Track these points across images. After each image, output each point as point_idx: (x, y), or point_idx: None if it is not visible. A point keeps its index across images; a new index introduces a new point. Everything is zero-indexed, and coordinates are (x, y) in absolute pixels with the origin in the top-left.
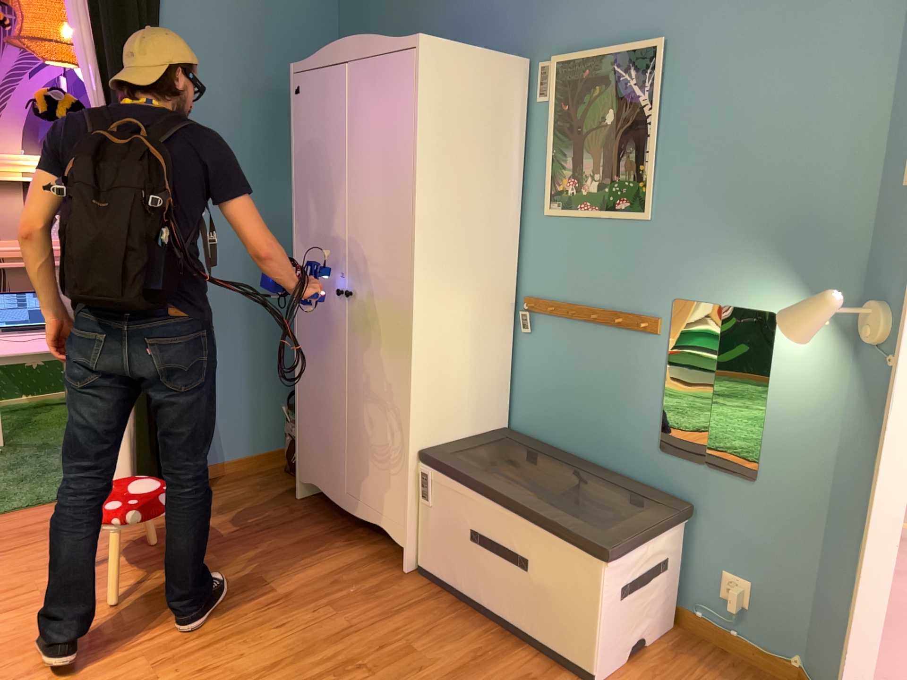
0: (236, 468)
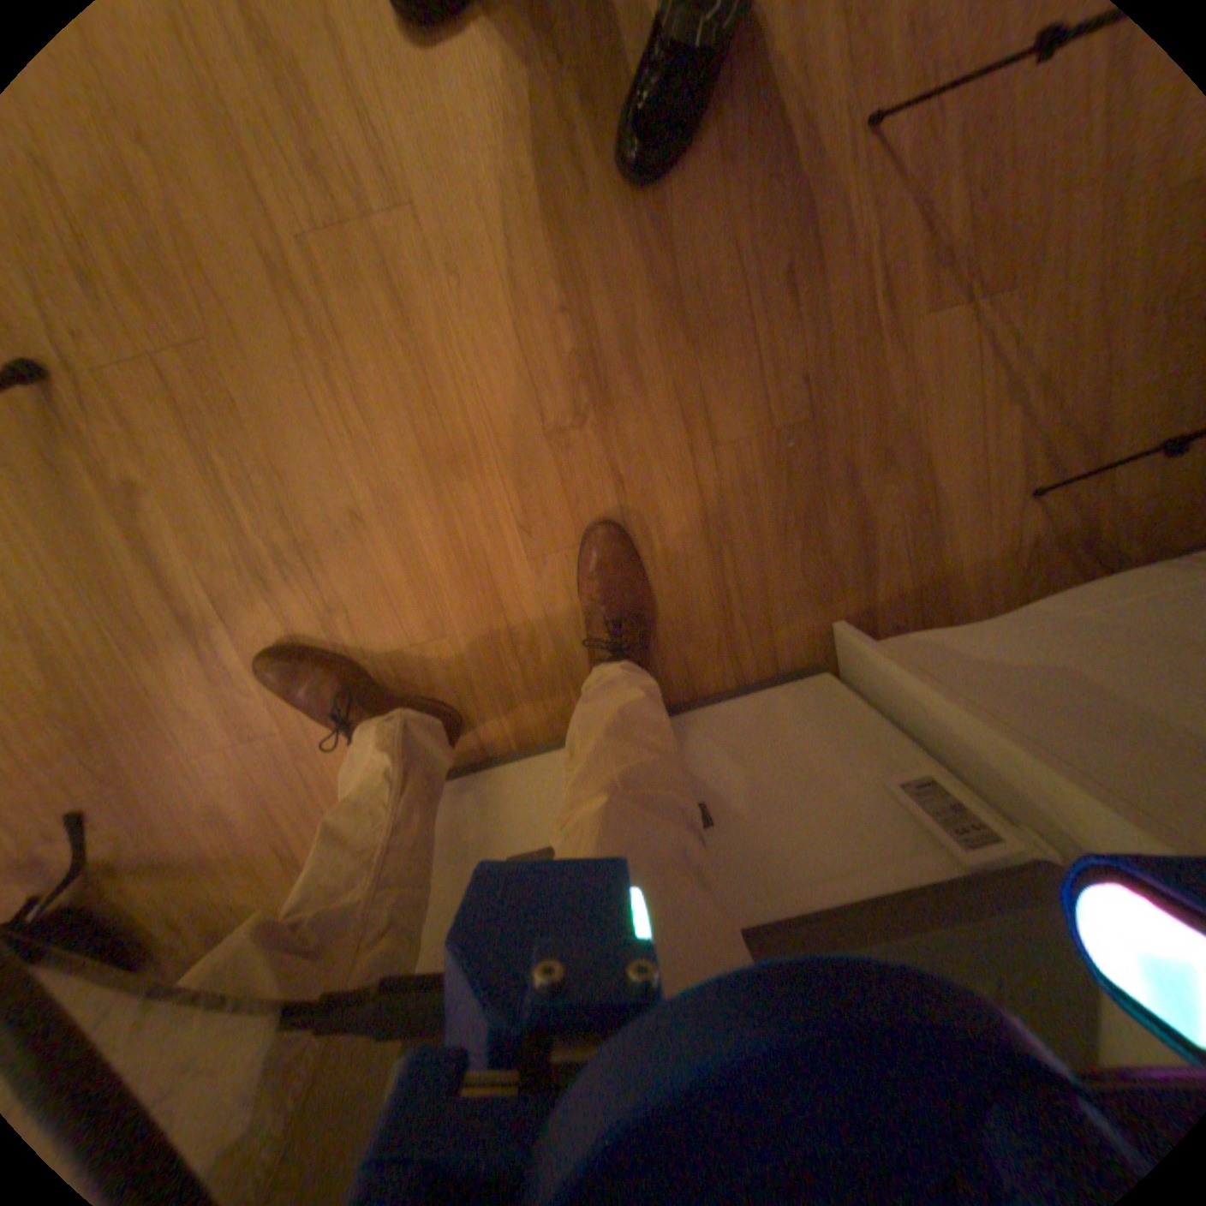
0: None
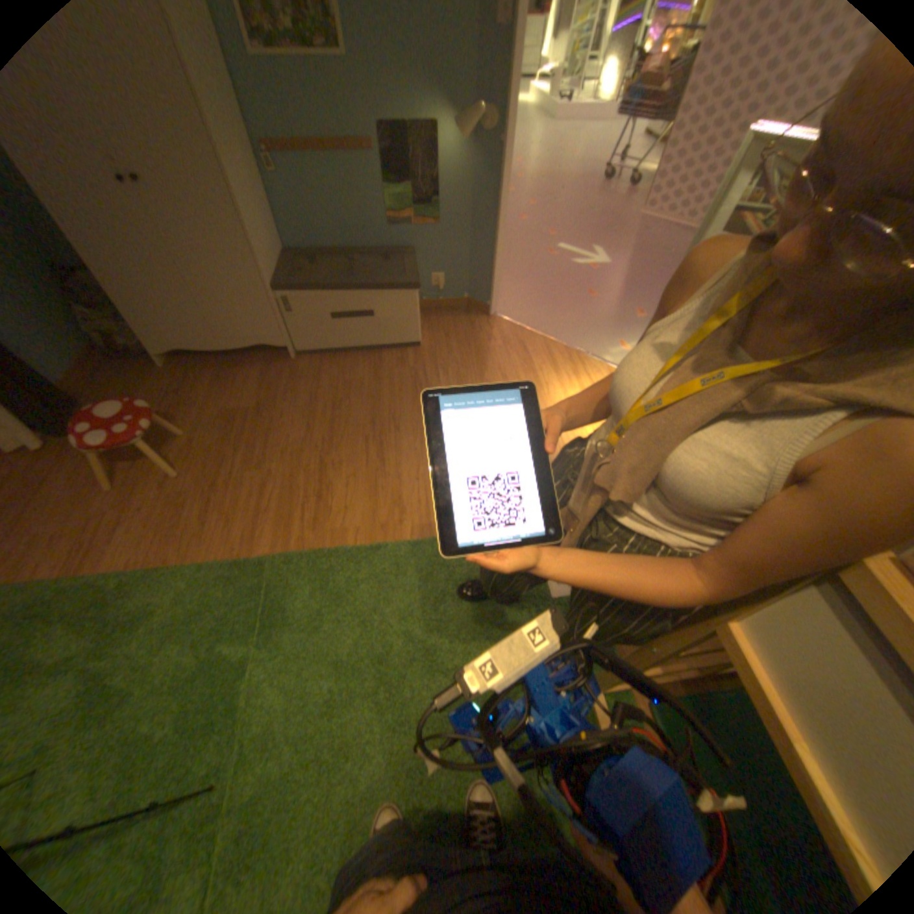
0: (73, 379)
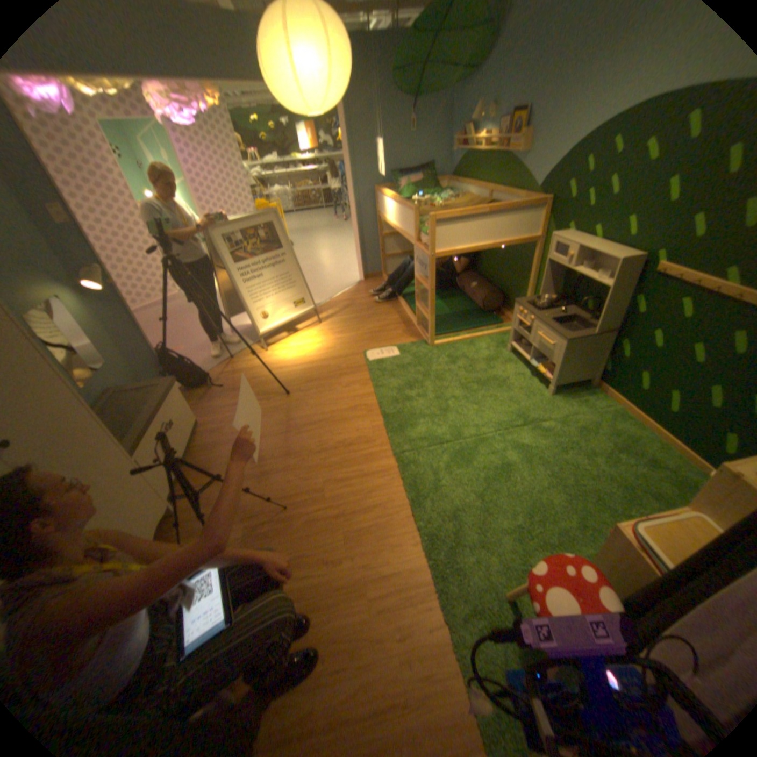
0: None
